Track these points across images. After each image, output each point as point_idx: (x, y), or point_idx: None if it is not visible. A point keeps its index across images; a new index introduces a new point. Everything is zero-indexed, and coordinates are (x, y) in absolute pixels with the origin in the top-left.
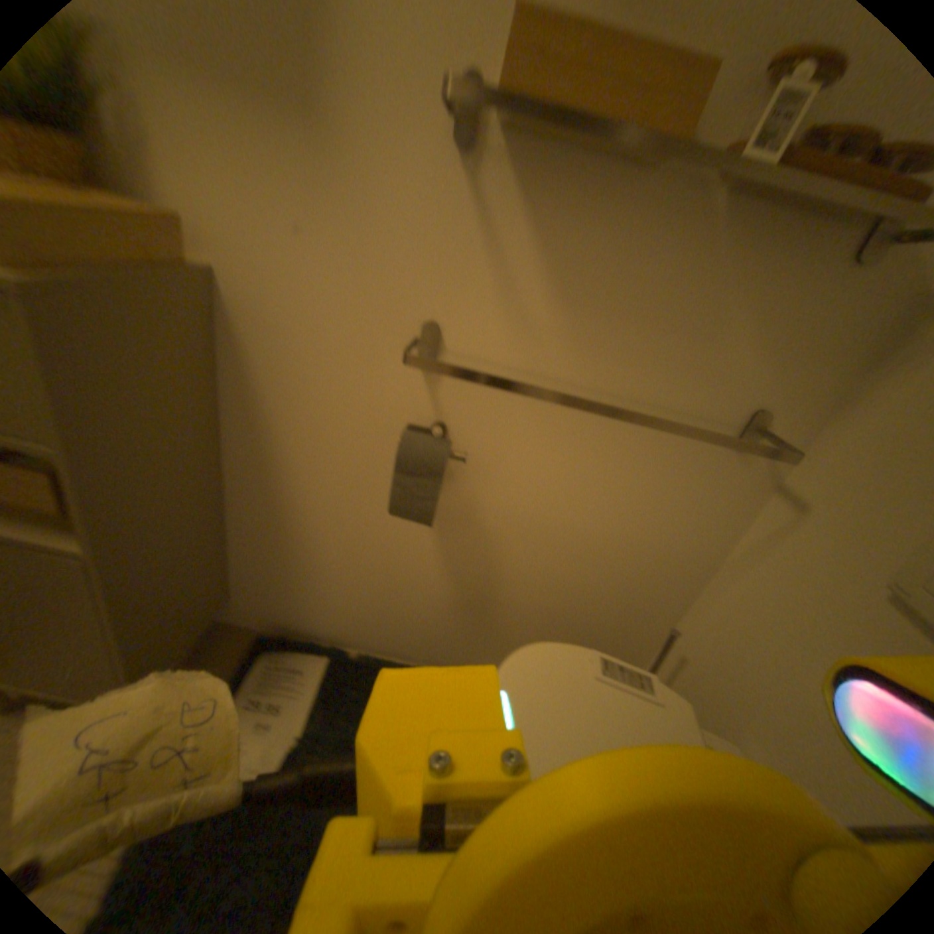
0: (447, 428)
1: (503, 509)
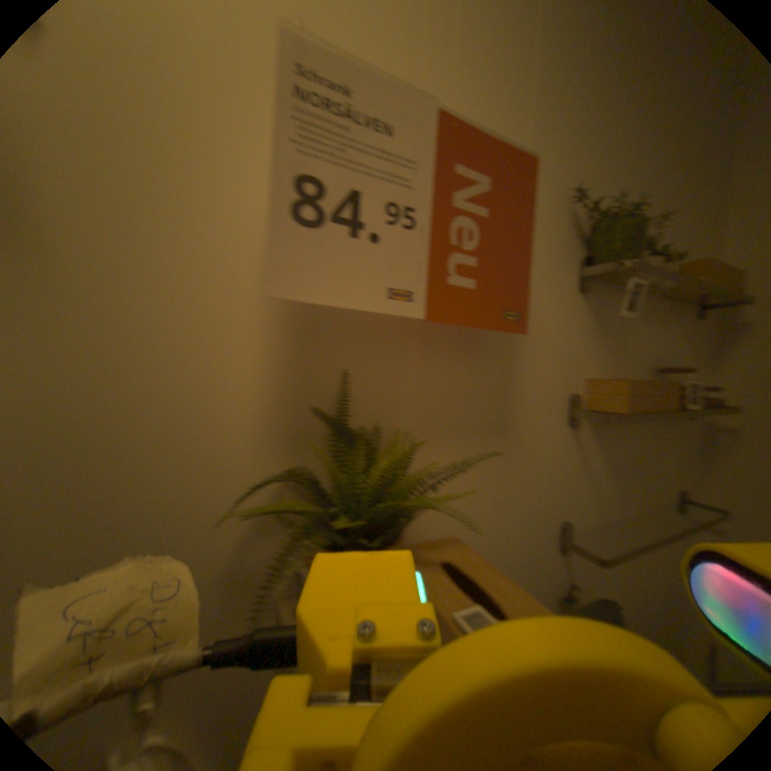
0: (580, 589)
1: None
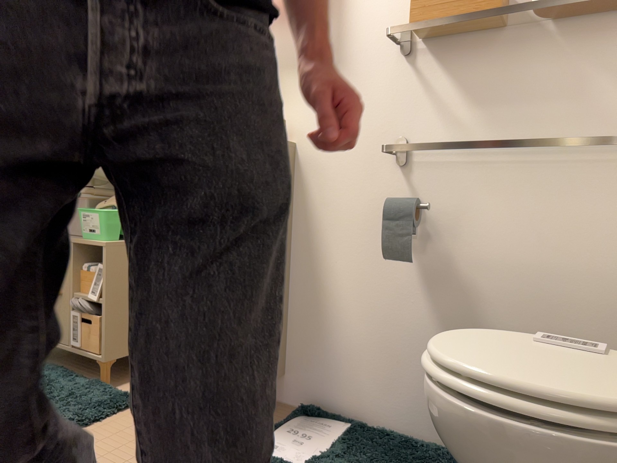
0: (418, 201)
1: (469, 256)
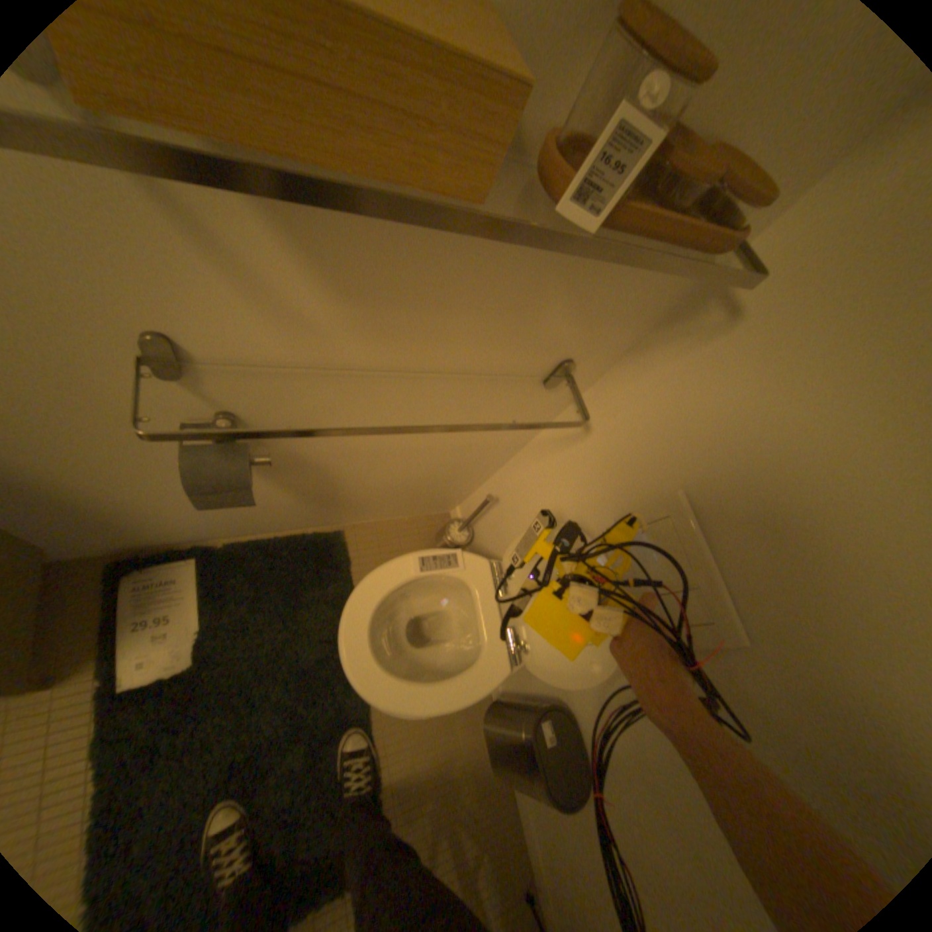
0: (233, 416)
1: (327, 451)
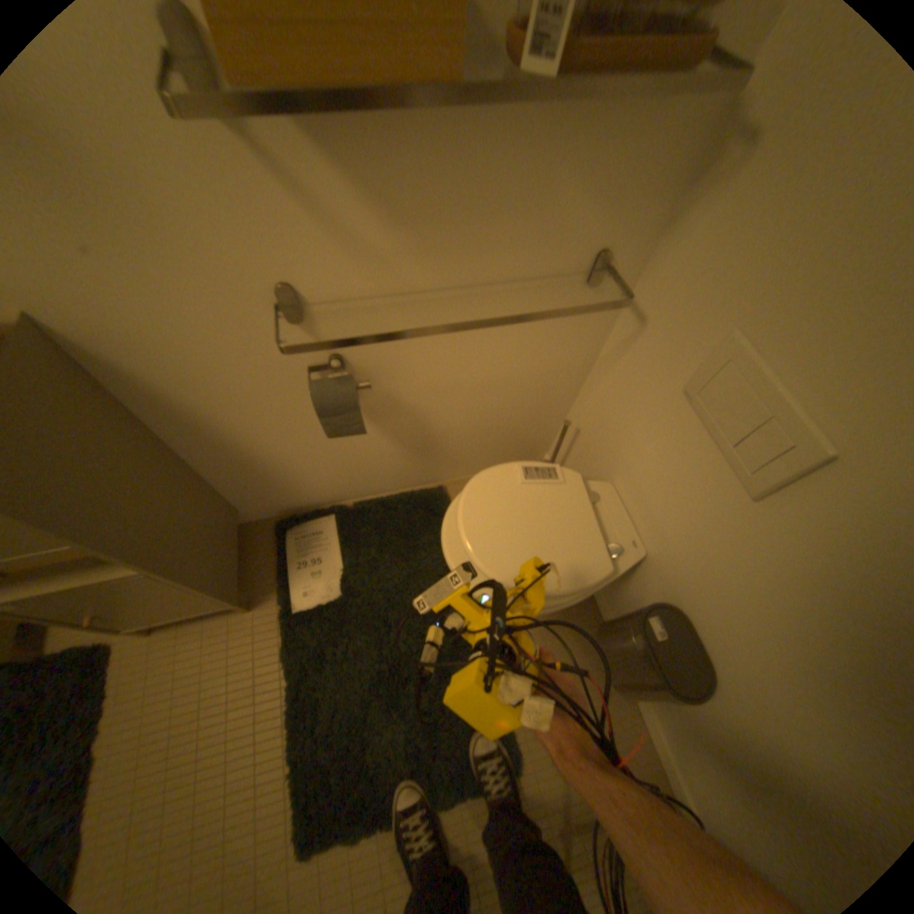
0: (340, 357)
1: (414, 389)
